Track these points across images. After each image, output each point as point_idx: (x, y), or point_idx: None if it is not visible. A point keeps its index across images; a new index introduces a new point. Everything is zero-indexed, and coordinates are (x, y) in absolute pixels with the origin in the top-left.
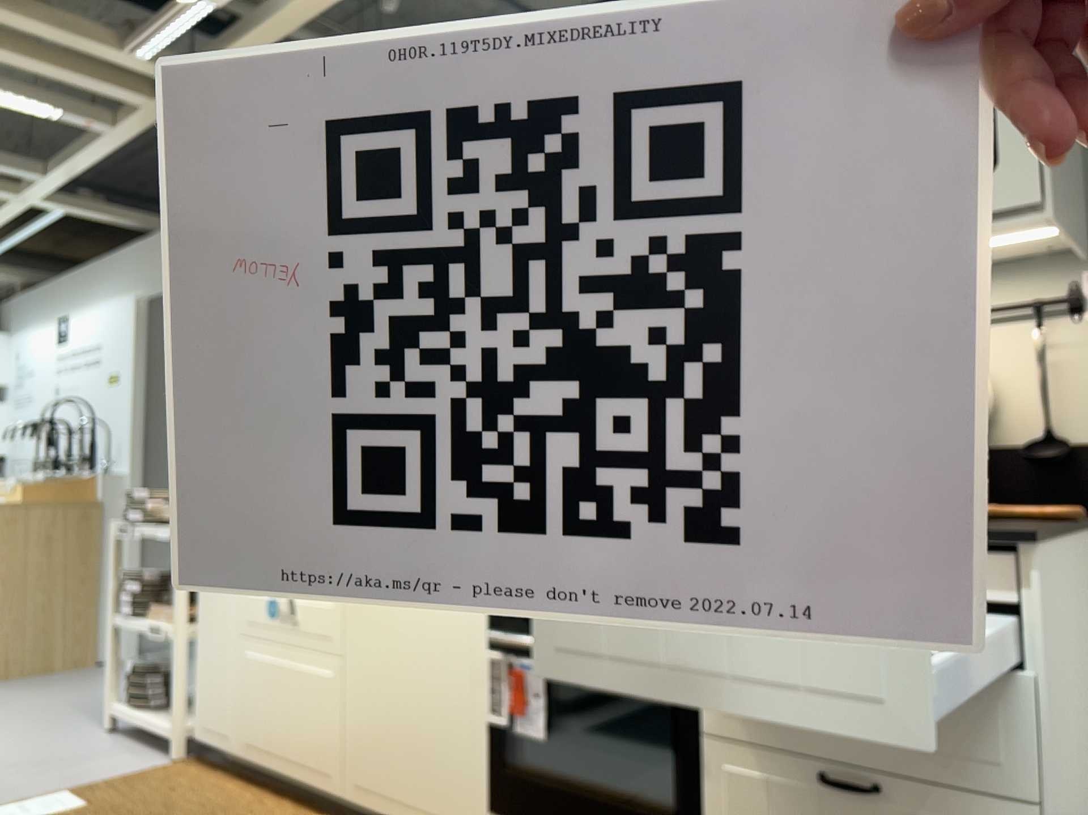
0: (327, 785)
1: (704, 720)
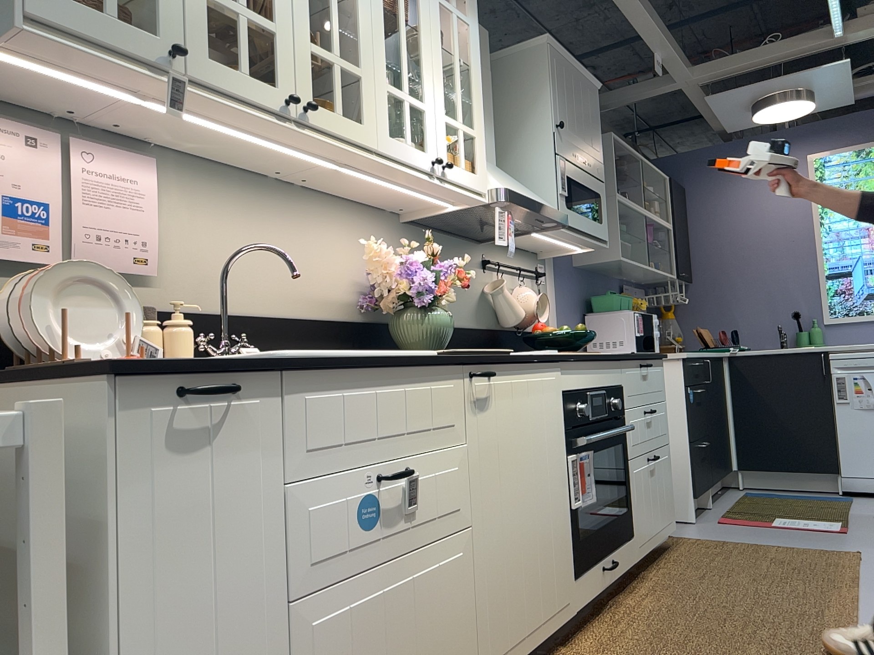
0: None
1: (628, 452)
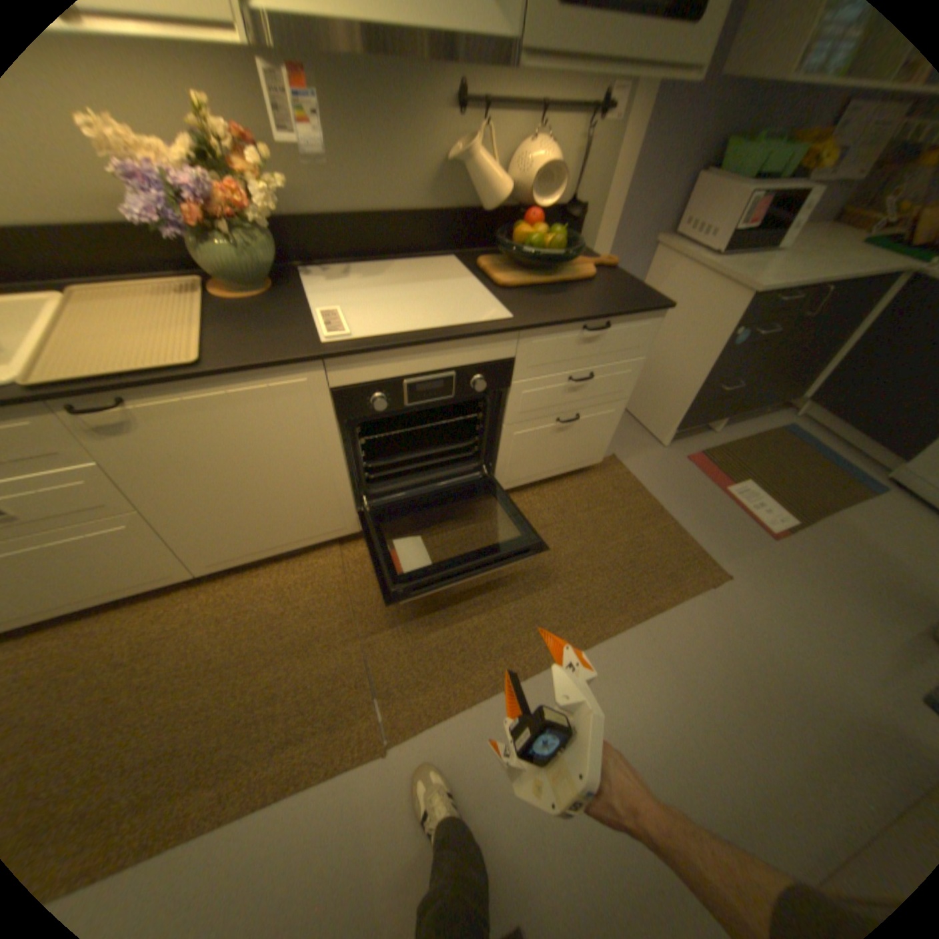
0: (168, 581)
1: (505, 420)
